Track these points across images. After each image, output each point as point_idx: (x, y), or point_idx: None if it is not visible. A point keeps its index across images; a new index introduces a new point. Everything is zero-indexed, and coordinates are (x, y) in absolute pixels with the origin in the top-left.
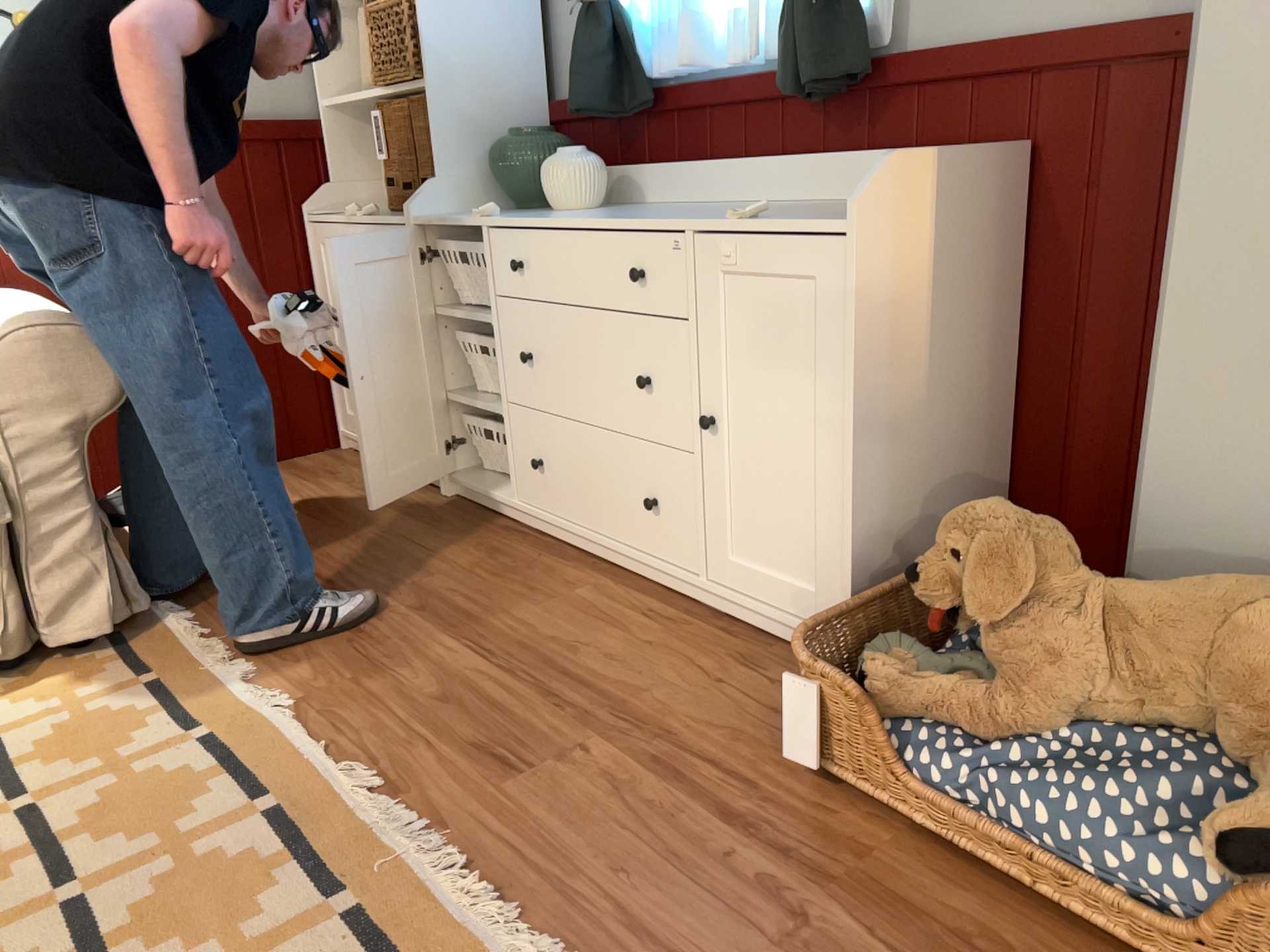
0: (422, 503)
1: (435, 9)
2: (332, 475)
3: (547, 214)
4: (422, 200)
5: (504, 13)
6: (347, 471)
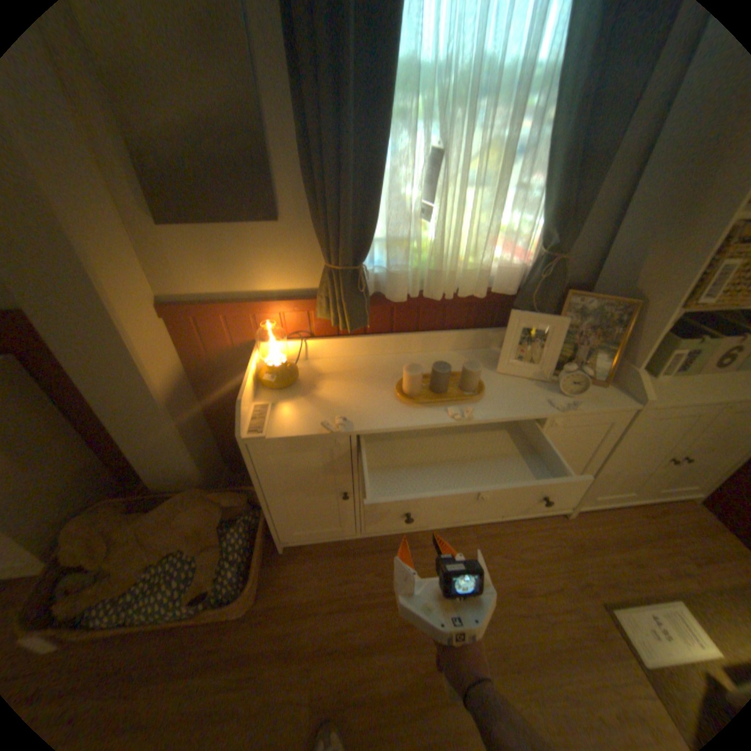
0: None
1: None
2: None
3: None
4: None
5: None
6: None
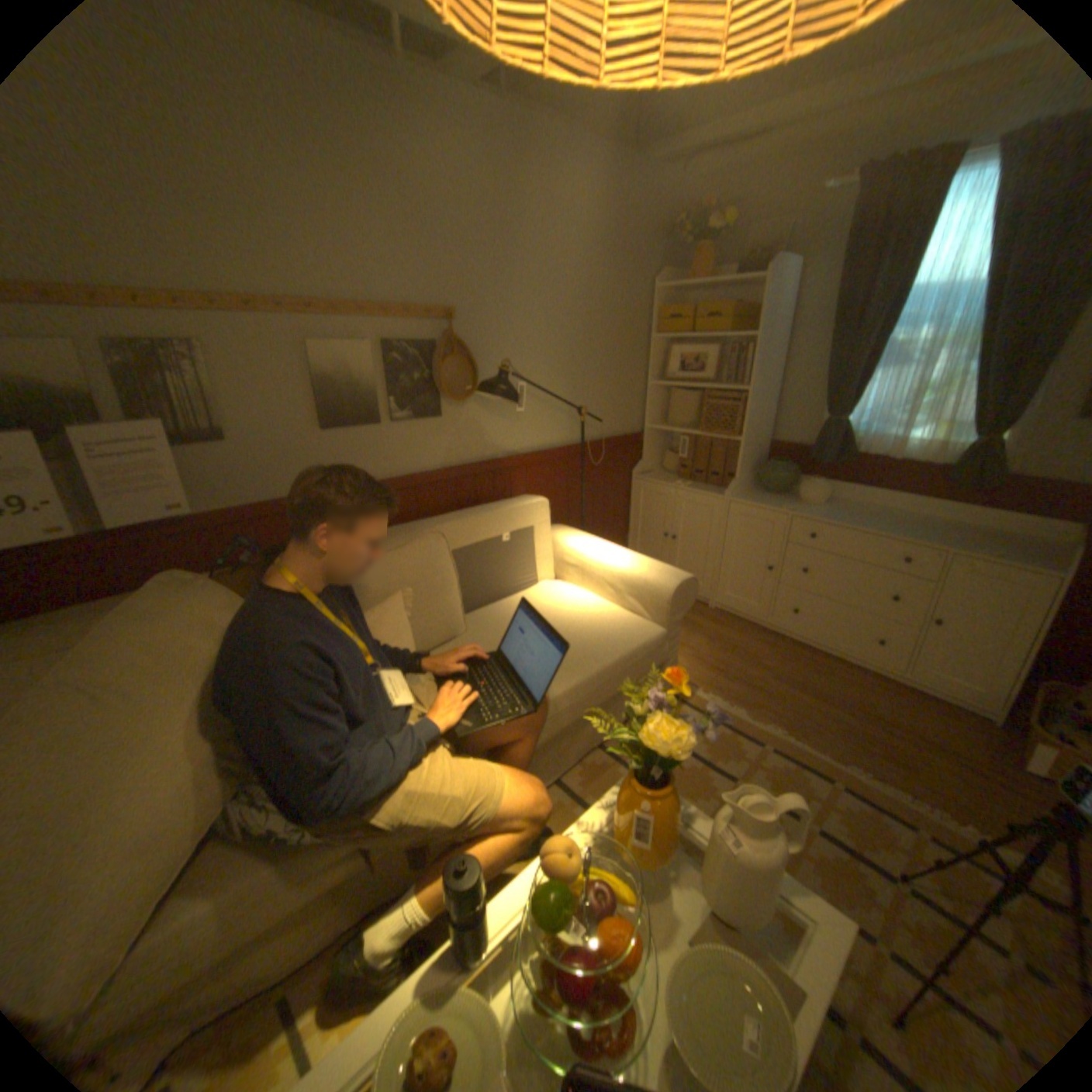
0: (705, 613)
1: (752, 408)
2: None
3: (809, 507)
4: (733, 490)
5: (768, 405)
6: None
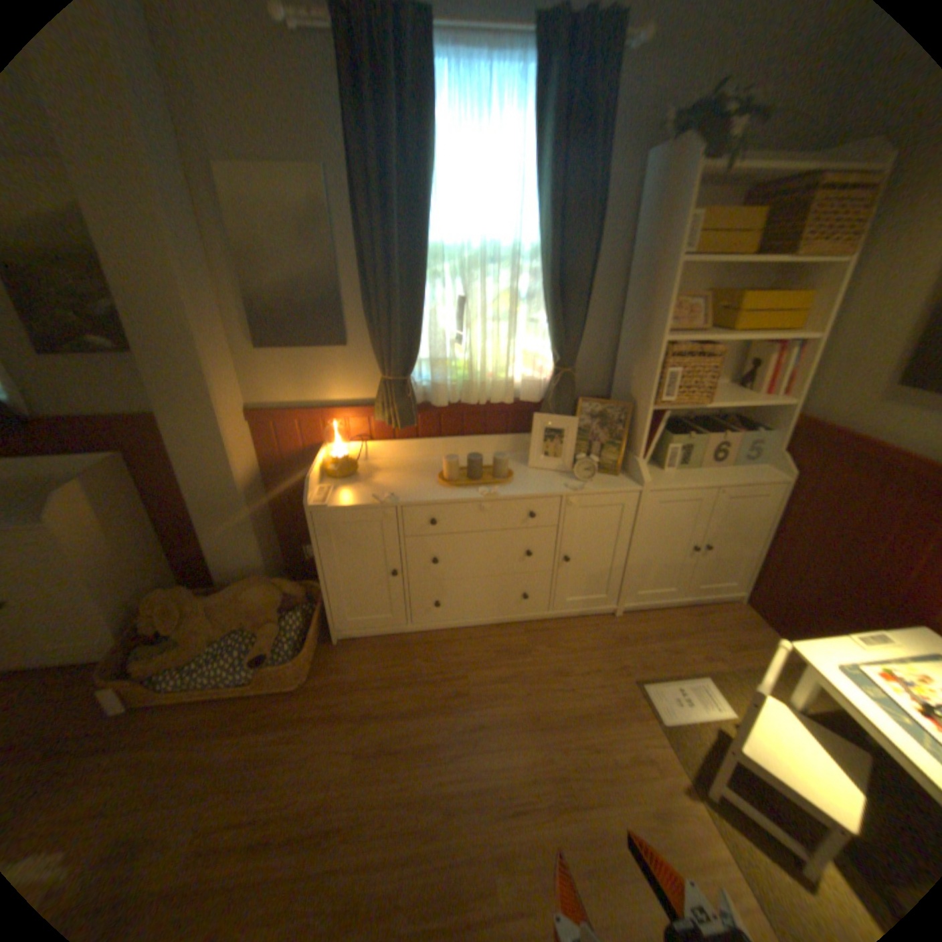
0: None
1: None
2: None
3: None
4: None
5: None
6: None
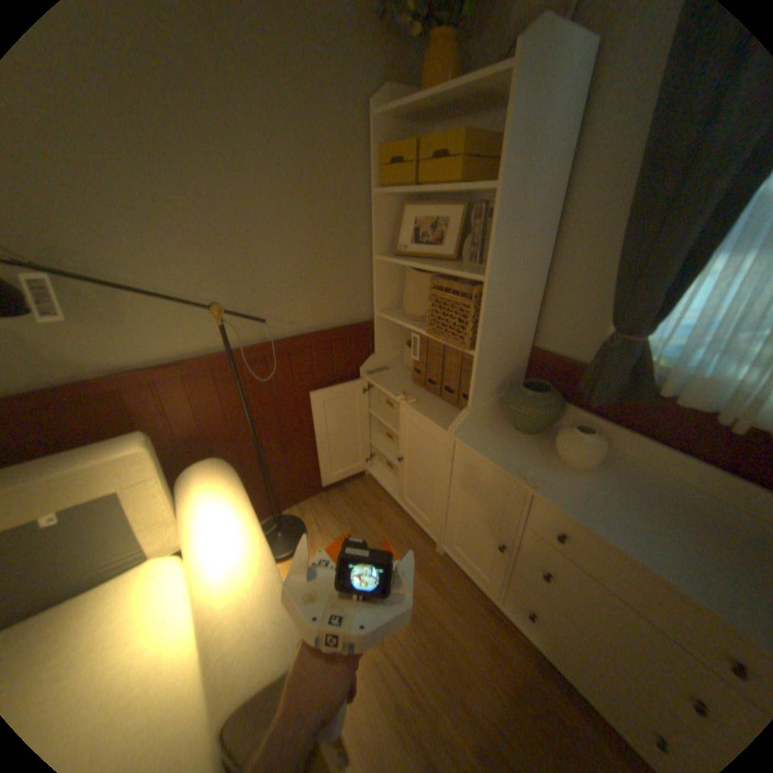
0: (429, 560)
1: (495, 307)
2: (368, 508)
3: (569, 474)
4: (463, 422)
5: (528, 298)
6: (375, 504)
